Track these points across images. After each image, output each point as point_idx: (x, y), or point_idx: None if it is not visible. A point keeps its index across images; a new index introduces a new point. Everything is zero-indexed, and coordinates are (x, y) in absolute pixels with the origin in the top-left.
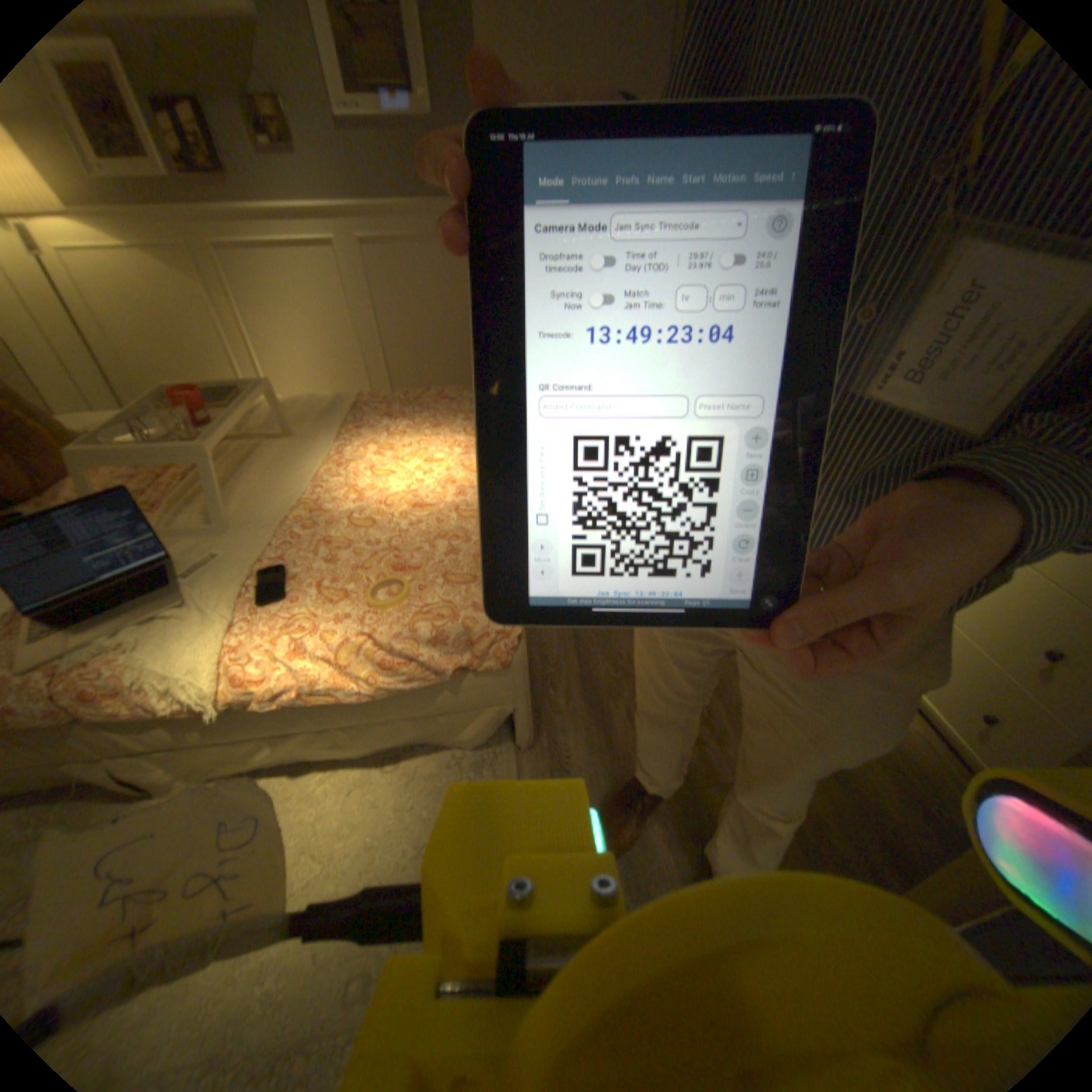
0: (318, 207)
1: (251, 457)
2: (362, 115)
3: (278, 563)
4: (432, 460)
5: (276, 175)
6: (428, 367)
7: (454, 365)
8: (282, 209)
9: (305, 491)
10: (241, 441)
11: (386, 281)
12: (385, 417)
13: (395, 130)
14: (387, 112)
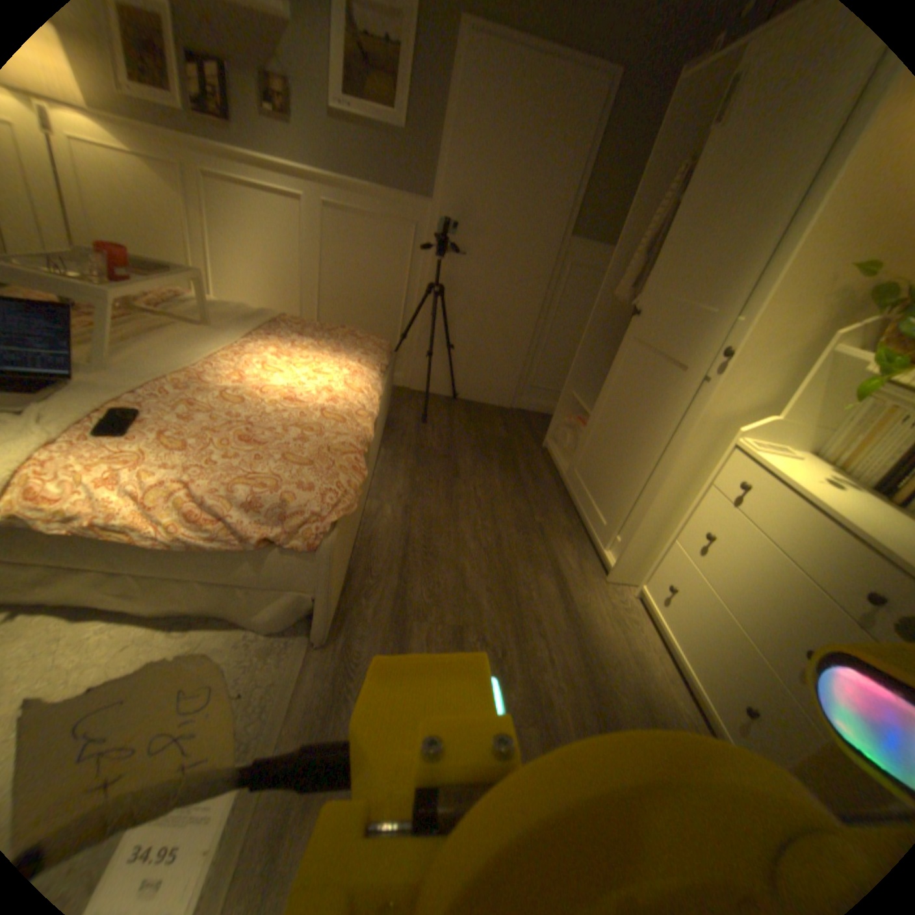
0: (296, 167)
1: (161, 327)
2: (350, 111)
3: (133, 406)
4: (319, 370)
5: (269, 134)
6: (352, 315)
7: (374, 320)
8: (266, 160)
9: (194, 363)
10: (160, 316)
11: (335, 239)
12: (295, 333)
13: (373, 129)
14: (370, 114)
